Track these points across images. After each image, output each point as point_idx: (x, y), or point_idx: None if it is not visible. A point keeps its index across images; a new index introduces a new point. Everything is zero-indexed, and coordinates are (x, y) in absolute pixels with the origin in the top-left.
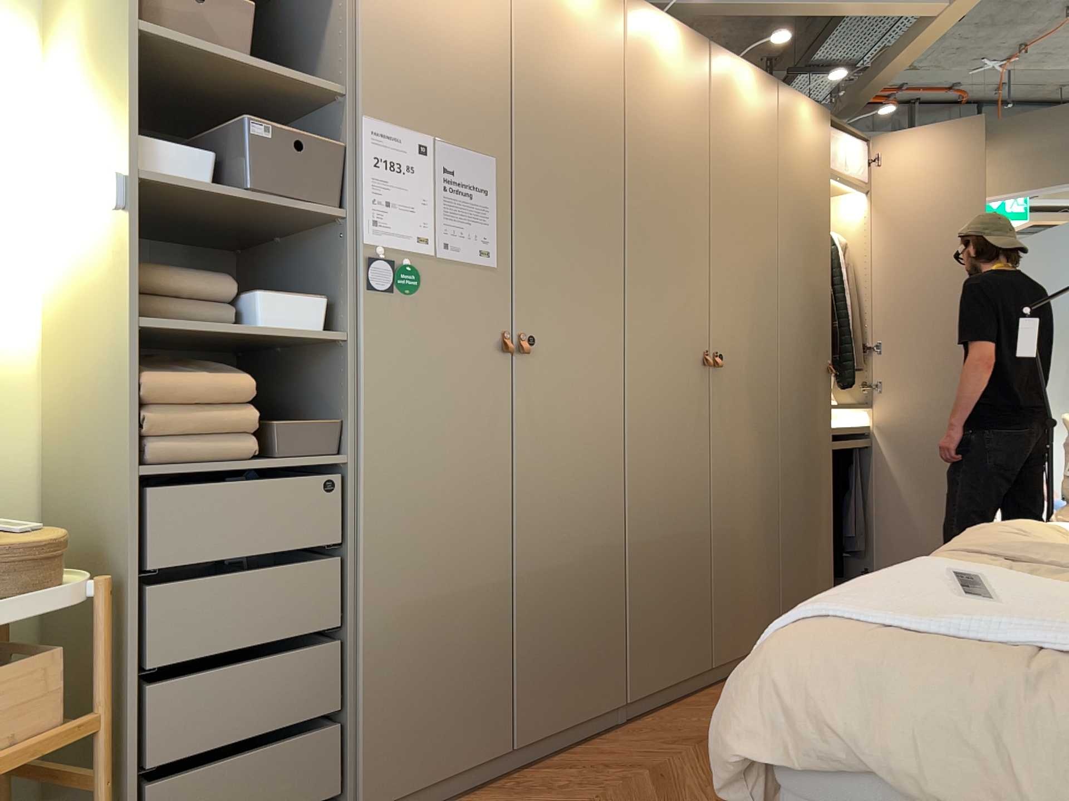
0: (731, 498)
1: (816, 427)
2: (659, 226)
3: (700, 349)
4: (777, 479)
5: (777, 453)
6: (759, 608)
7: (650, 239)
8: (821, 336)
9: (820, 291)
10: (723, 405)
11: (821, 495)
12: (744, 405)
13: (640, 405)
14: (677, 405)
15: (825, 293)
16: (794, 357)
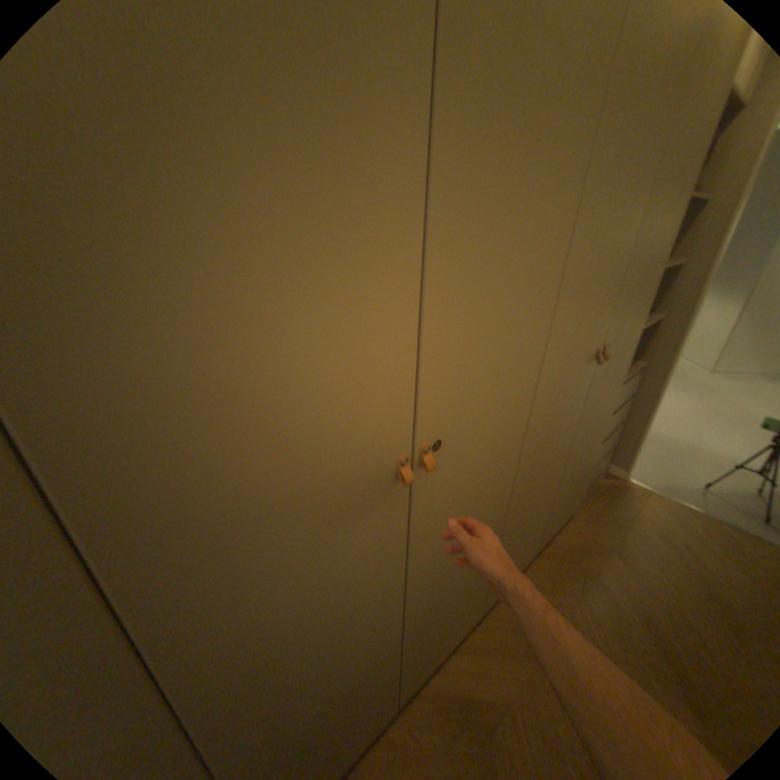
0: (435, 583)
1: (563, 430)
2: (188, 245)
3: (386, 467)
4: (504, 514)
5: (509, 492)
6: (461, 624)
7: (142, 306)
8: (598, 328)
9: (616, 266)
10: (431, 505)
11: (551, 484)
12: (470, 478)
13: (215, 659)
14: (325, 581)
15: (622, 265)
16: (557, 373)
